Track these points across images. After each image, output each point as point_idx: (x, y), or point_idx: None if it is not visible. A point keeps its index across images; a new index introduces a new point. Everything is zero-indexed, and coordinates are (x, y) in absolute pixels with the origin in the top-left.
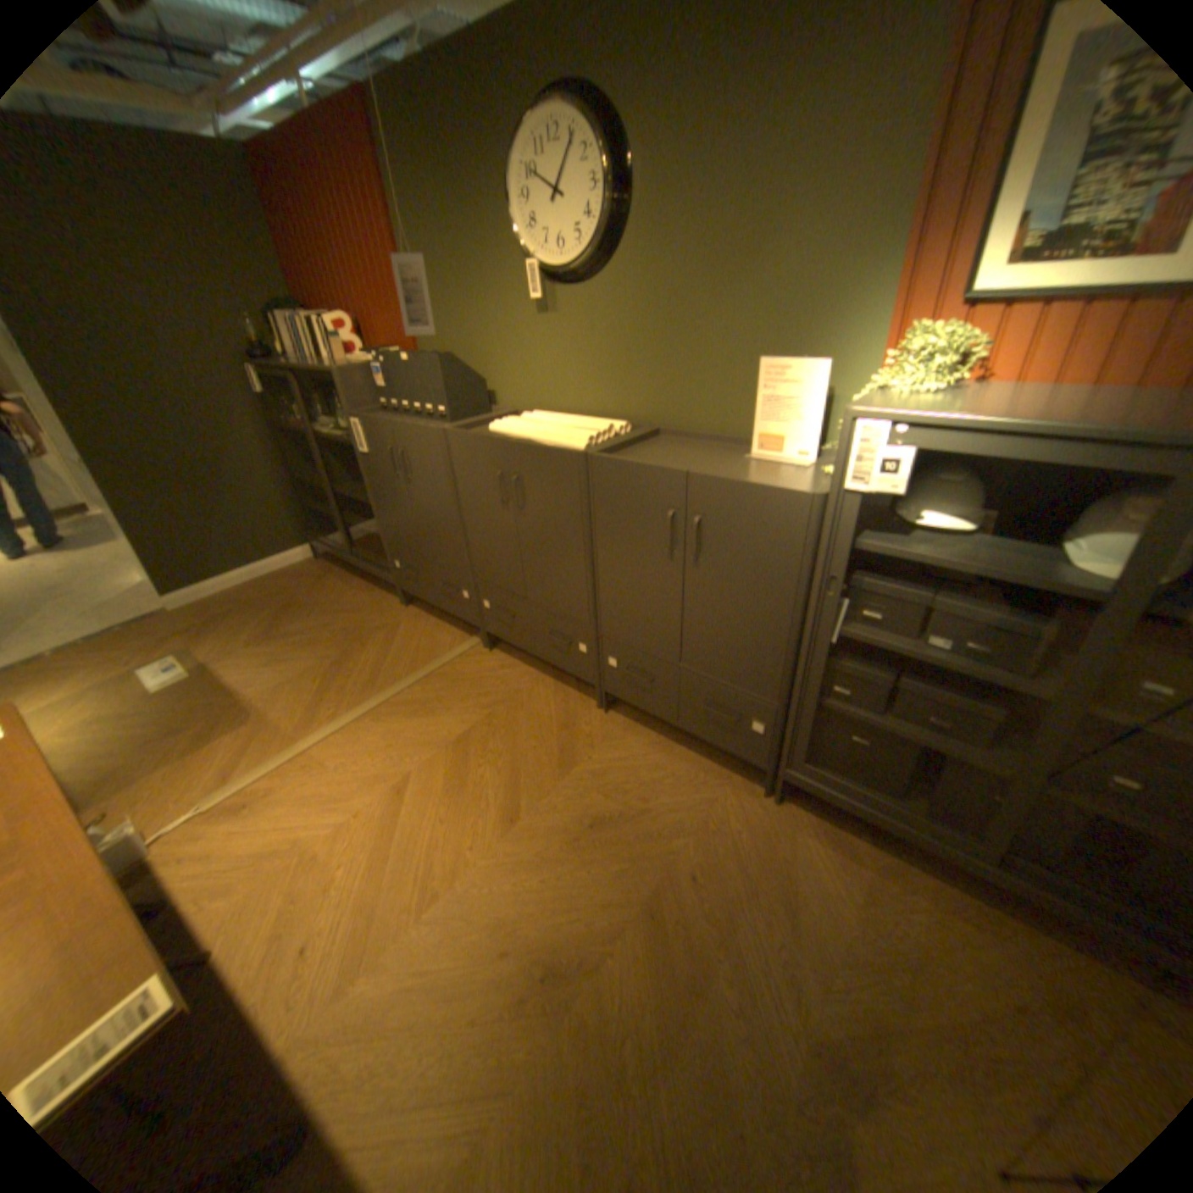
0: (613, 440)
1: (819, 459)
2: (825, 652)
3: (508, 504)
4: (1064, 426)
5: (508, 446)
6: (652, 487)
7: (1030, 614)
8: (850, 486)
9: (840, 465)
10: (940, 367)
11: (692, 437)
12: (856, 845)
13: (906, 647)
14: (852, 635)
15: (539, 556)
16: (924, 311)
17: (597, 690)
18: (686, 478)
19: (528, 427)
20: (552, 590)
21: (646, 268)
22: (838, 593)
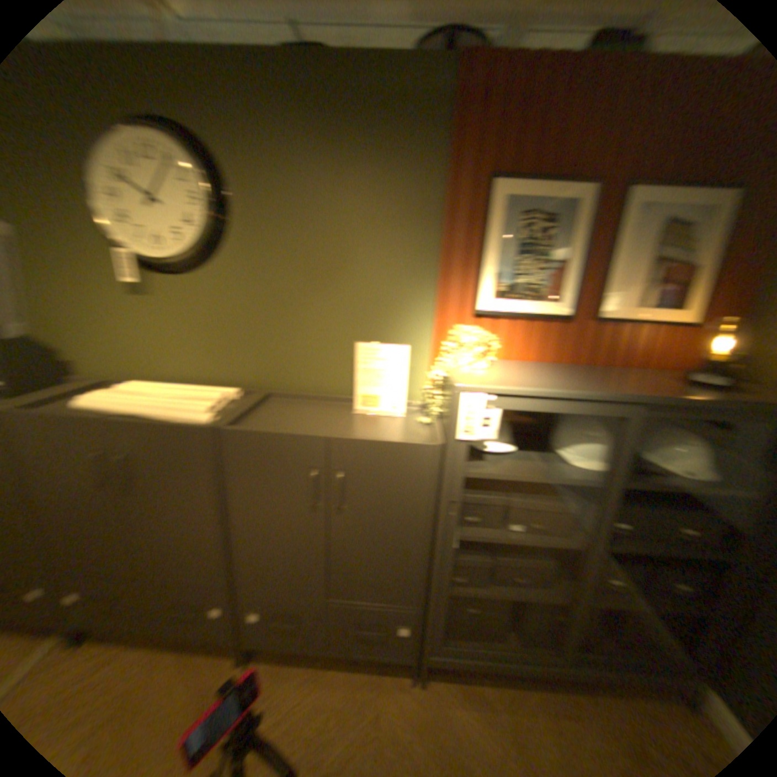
0: (230, 408)
1: (403, 409)
2: (450, 556)
3: (101, 486)
4: (578, 392)
5: (101, 425)
6: (290, 451)
7: (557, 496)
8: (460, 435)
9: (452, 422)
10: (477, 352)
11: (297, 397)
12: (484, 692)
13: (498, 536)
14: (464, 536)
15: (149, 533)
16: (451, 318)
17: (231, 651)
18: (324, 441)
19: (122, 400)
20: (168, 565)
21: (243, 270)
22: (456, 511)
